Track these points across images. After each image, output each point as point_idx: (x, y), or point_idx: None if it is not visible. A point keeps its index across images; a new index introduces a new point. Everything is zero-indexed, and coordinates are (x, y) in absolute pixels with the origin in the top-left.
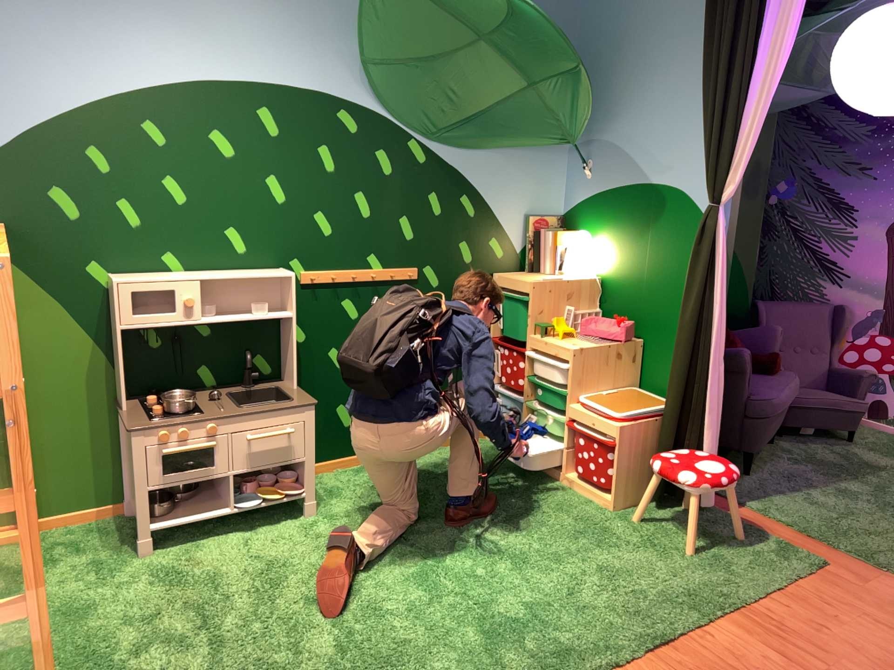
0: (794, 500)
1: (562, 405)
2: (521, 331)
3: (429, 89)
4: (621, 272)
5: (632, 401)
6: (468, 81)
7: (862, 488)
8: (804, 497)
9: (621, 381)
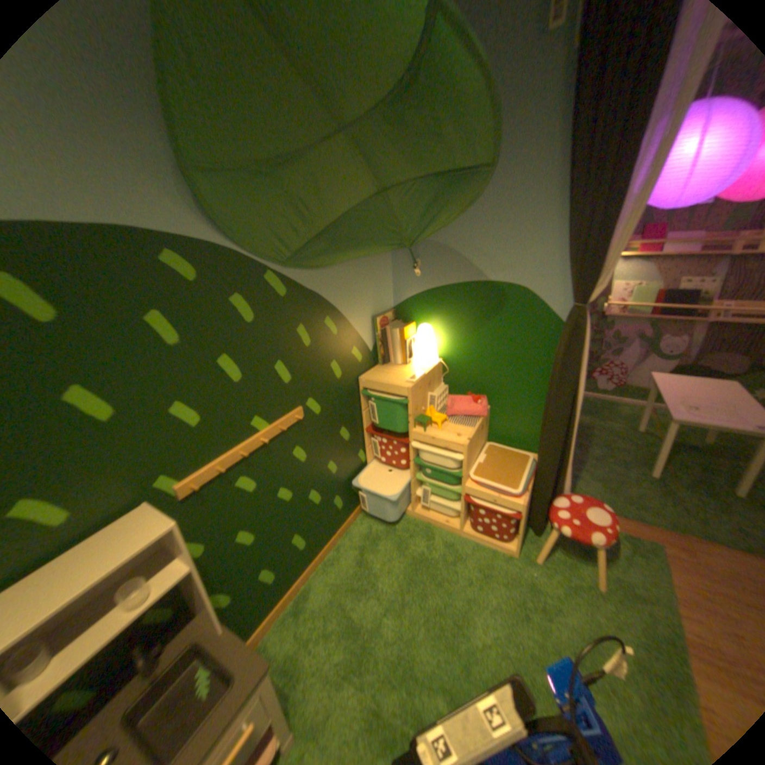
0: (596, 484)
1: (456, 483)
2: (402, 426)
3: (279, 197)
4: (465, 354)
5: (510, 465)
6: (321, 183)
7: (610, 453)
8: (596, 478)
9: (483, 442)
